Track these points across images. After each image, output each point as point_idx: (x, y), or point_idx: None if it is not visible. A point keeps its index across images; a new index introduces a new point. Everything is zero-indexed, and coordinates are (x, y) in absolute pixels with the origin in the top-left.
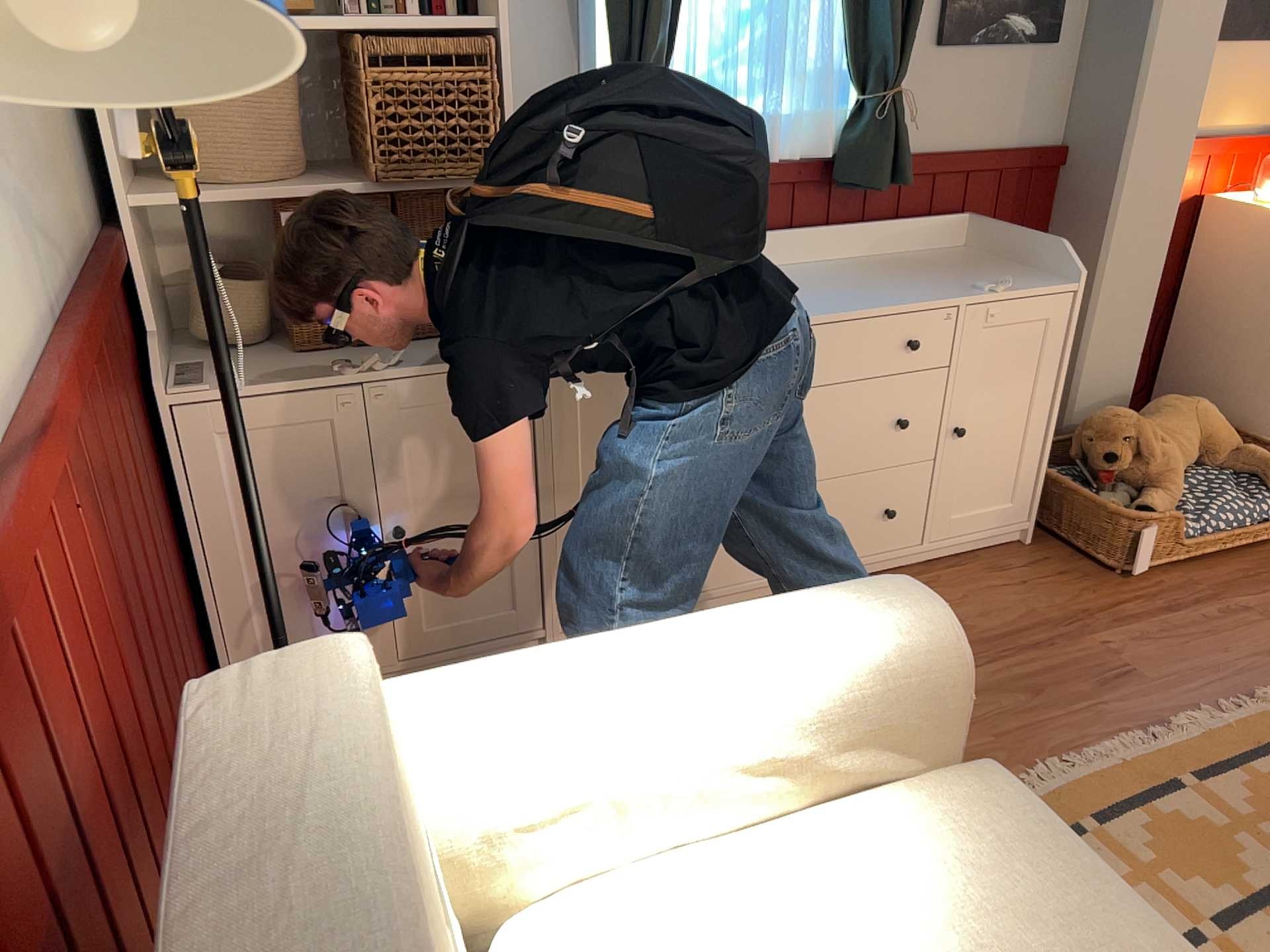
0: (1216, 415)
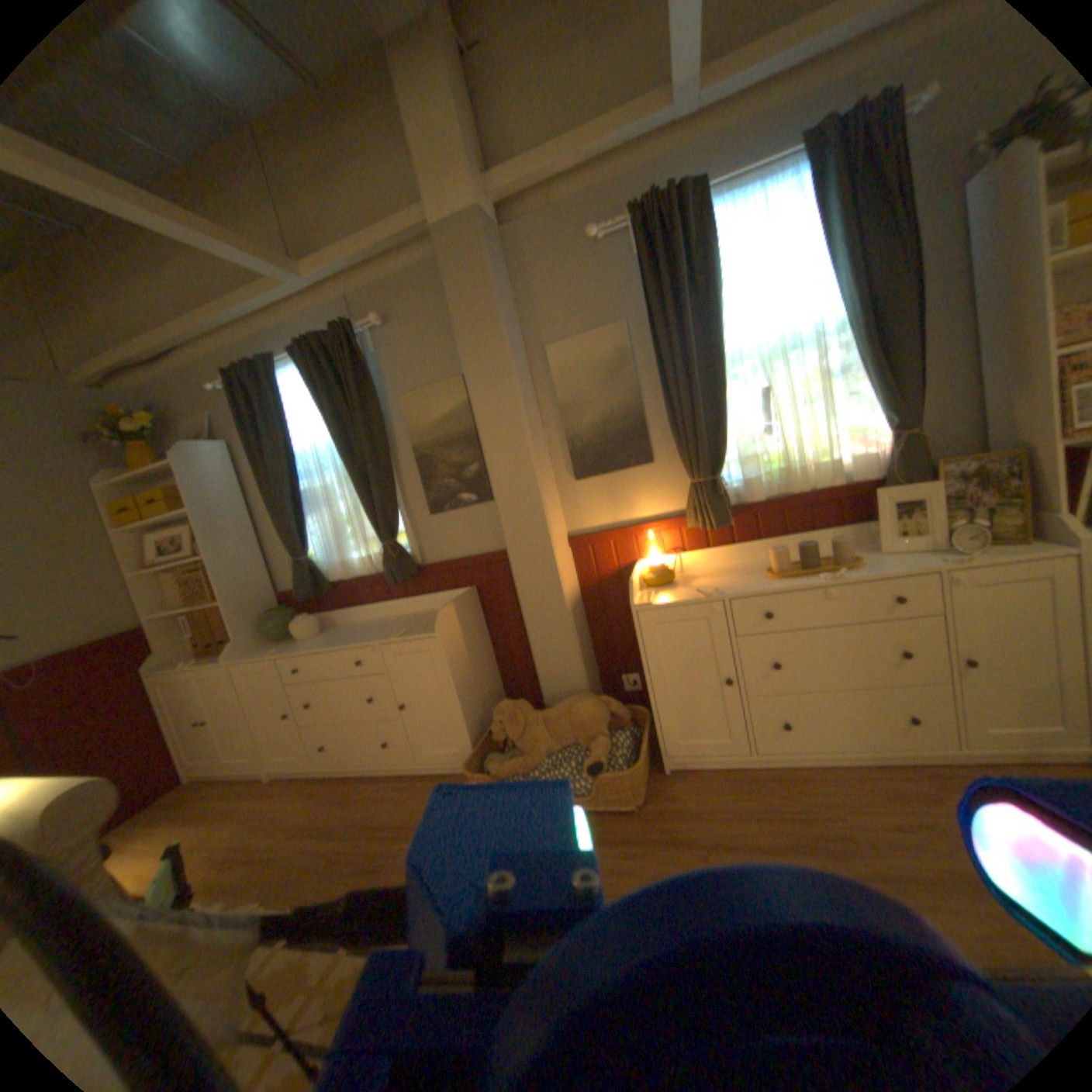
0: (585, 711)
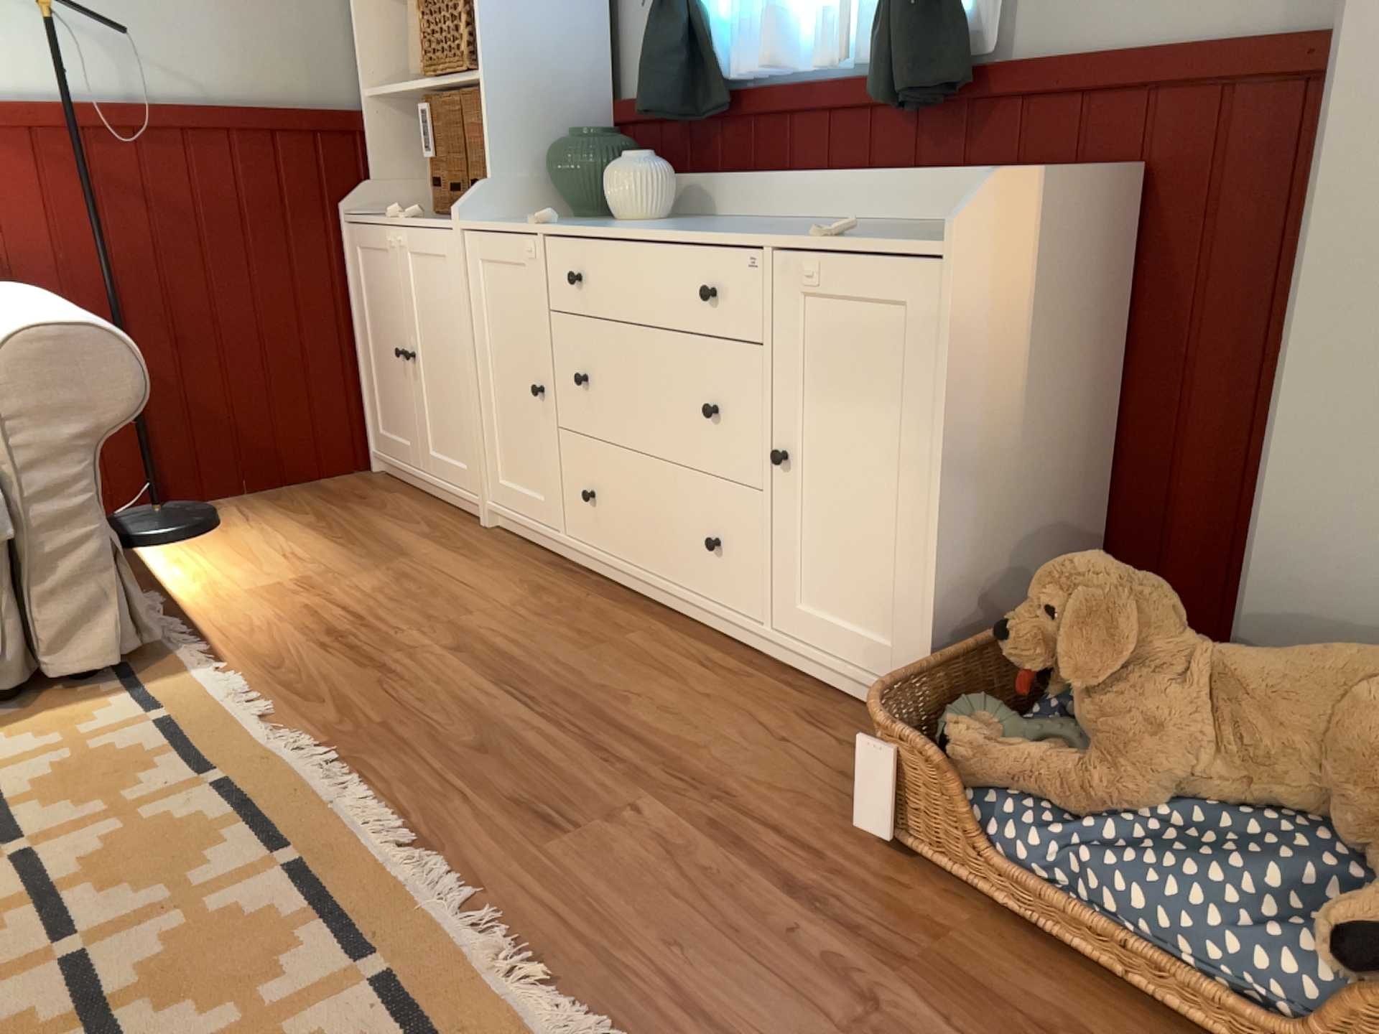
0: None
